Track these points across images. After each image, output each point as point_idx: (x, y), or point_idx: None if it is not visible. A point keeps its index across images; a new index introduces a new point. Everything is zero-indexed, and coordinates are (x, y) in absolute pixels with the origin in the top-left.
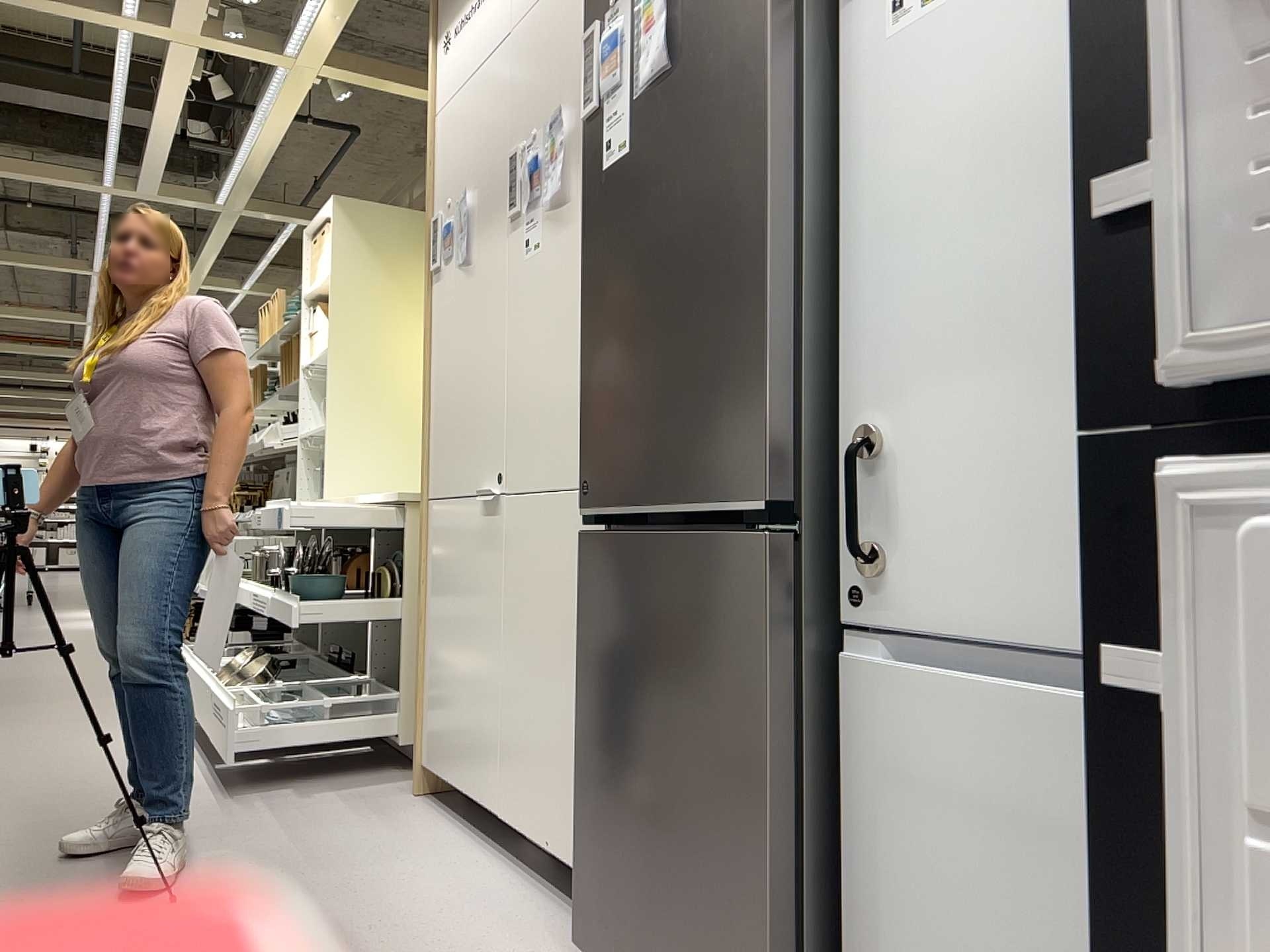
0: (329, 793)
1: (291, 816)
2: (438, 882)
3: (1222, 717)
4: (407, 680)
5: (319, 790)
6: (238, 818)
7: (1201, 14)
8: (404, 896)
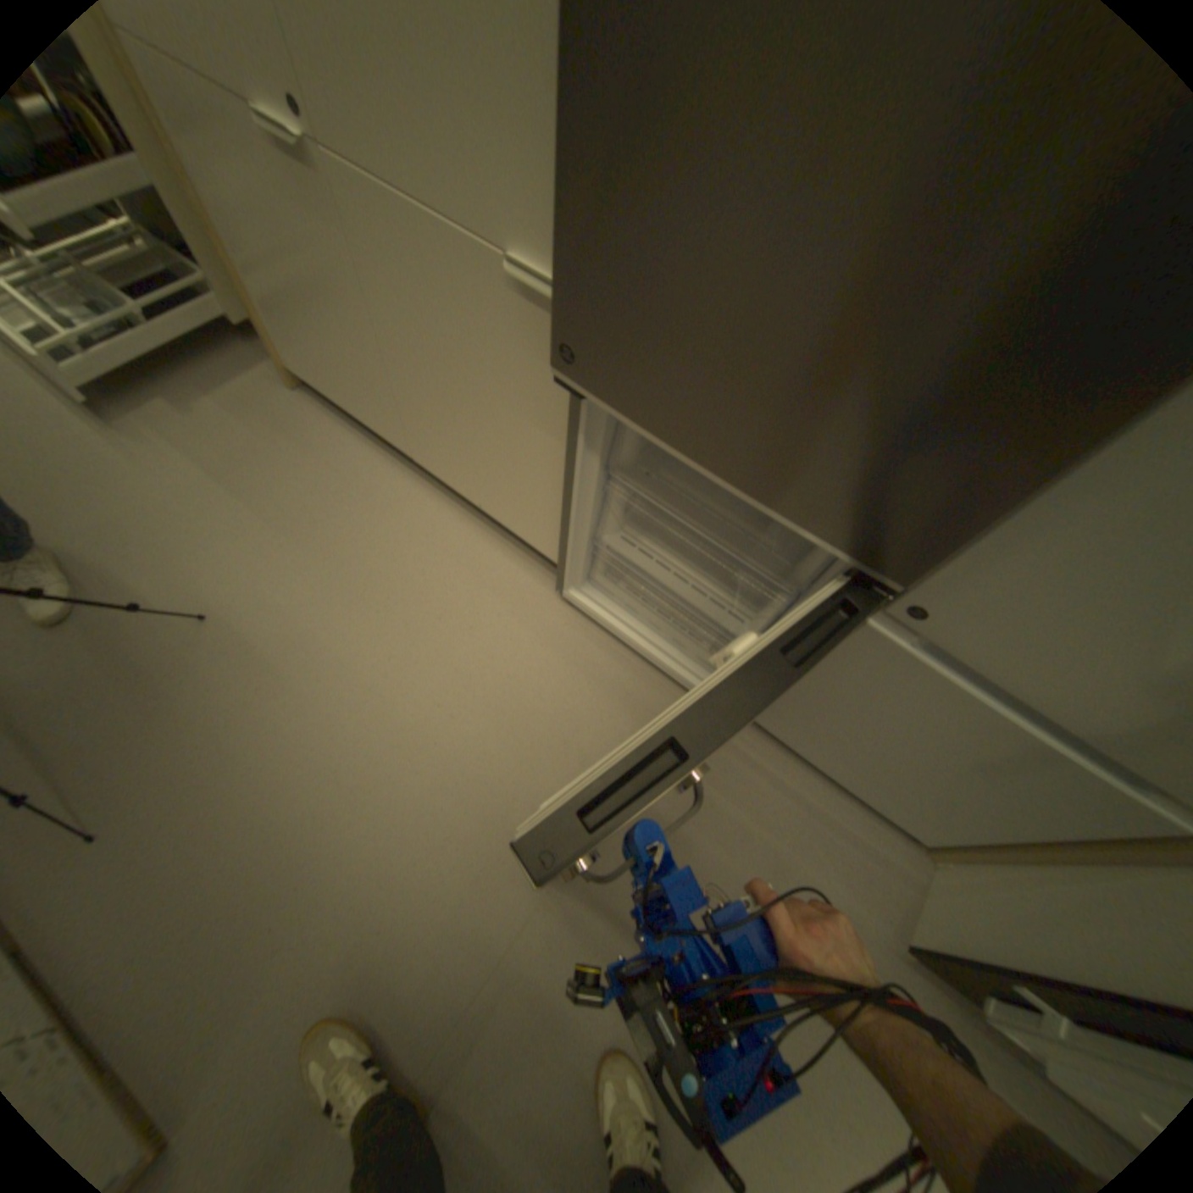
0: (203, 398)
1: (197, 448)
2: (394, 526)
3: None
4: (206, 260)
5: (189, 395)
6: (147, 464)
7: None
8: (380, 553)
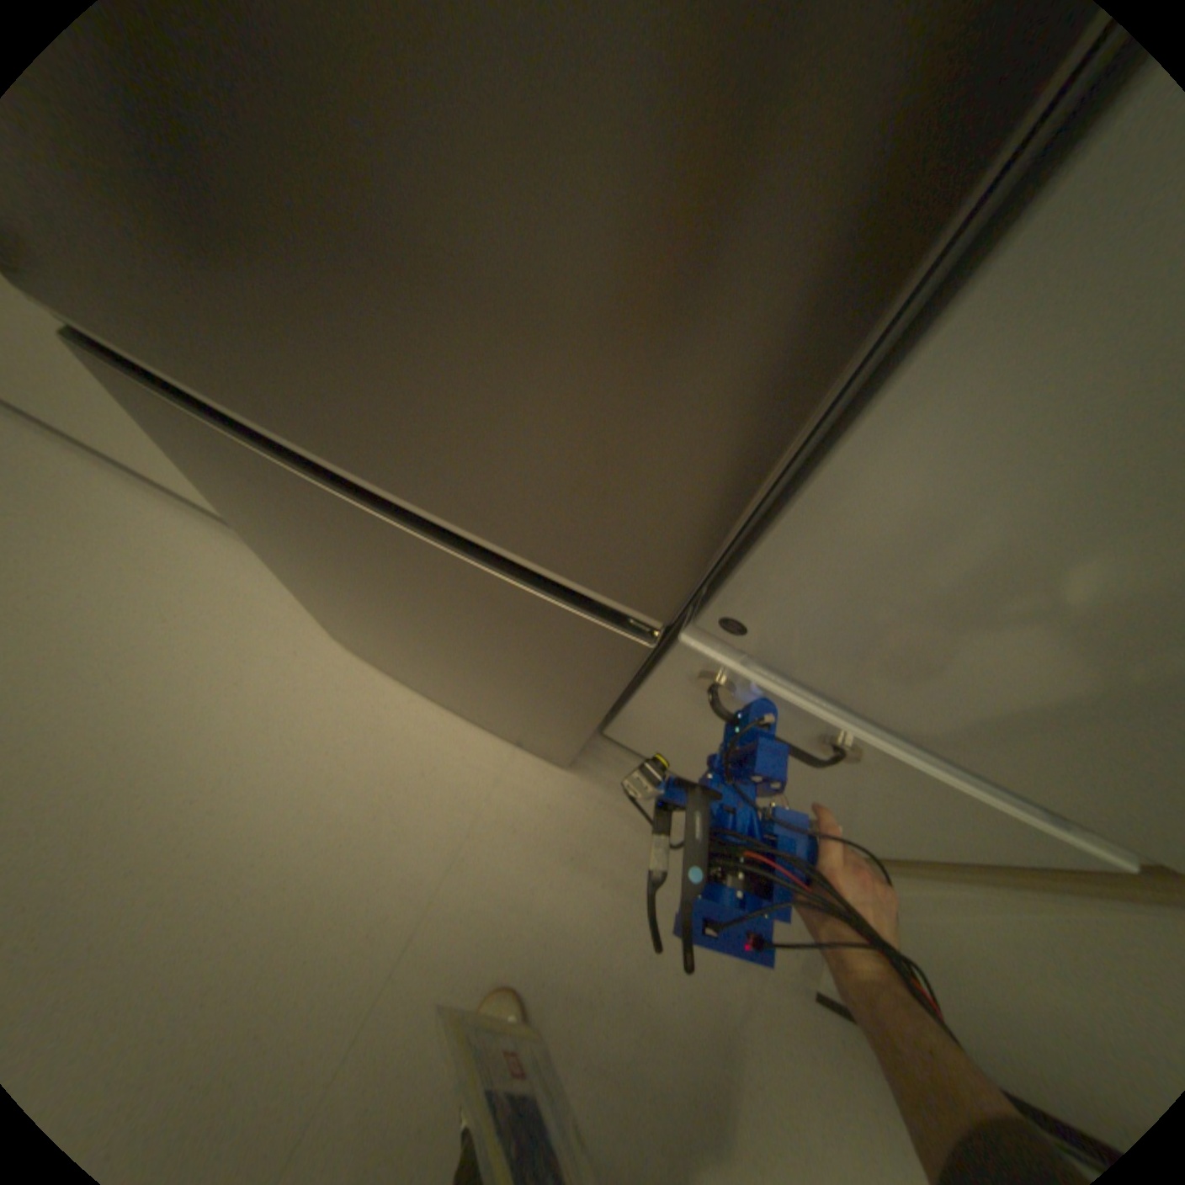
0: None
1: None
2: (116, 559)
3: None
4: None
5: None
6: None
7: None
8: (96, 599)
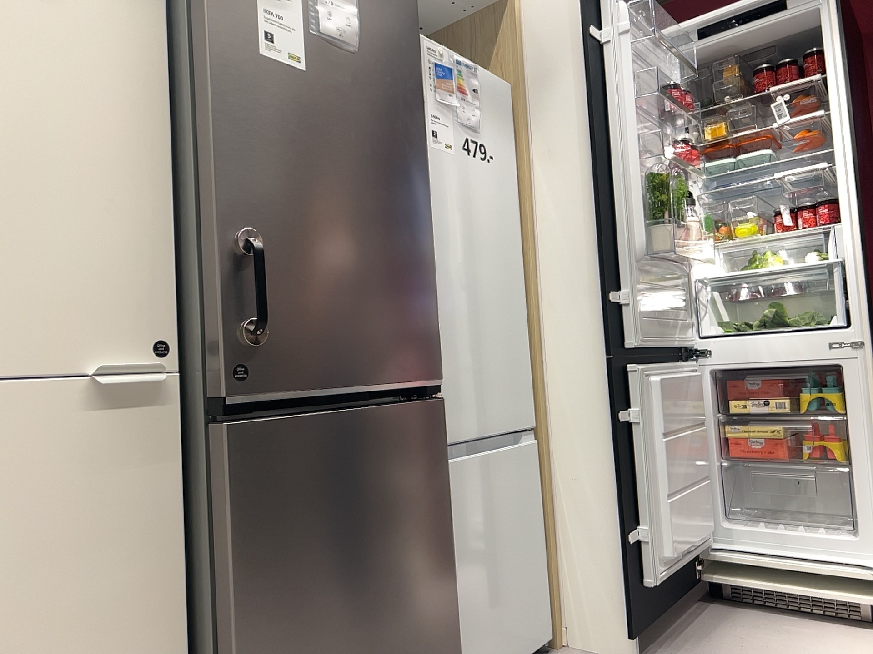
0: None
1: None
2: None
3: (644, 415)
4: None
5: None
6: None
7: (632, 265)
8: None
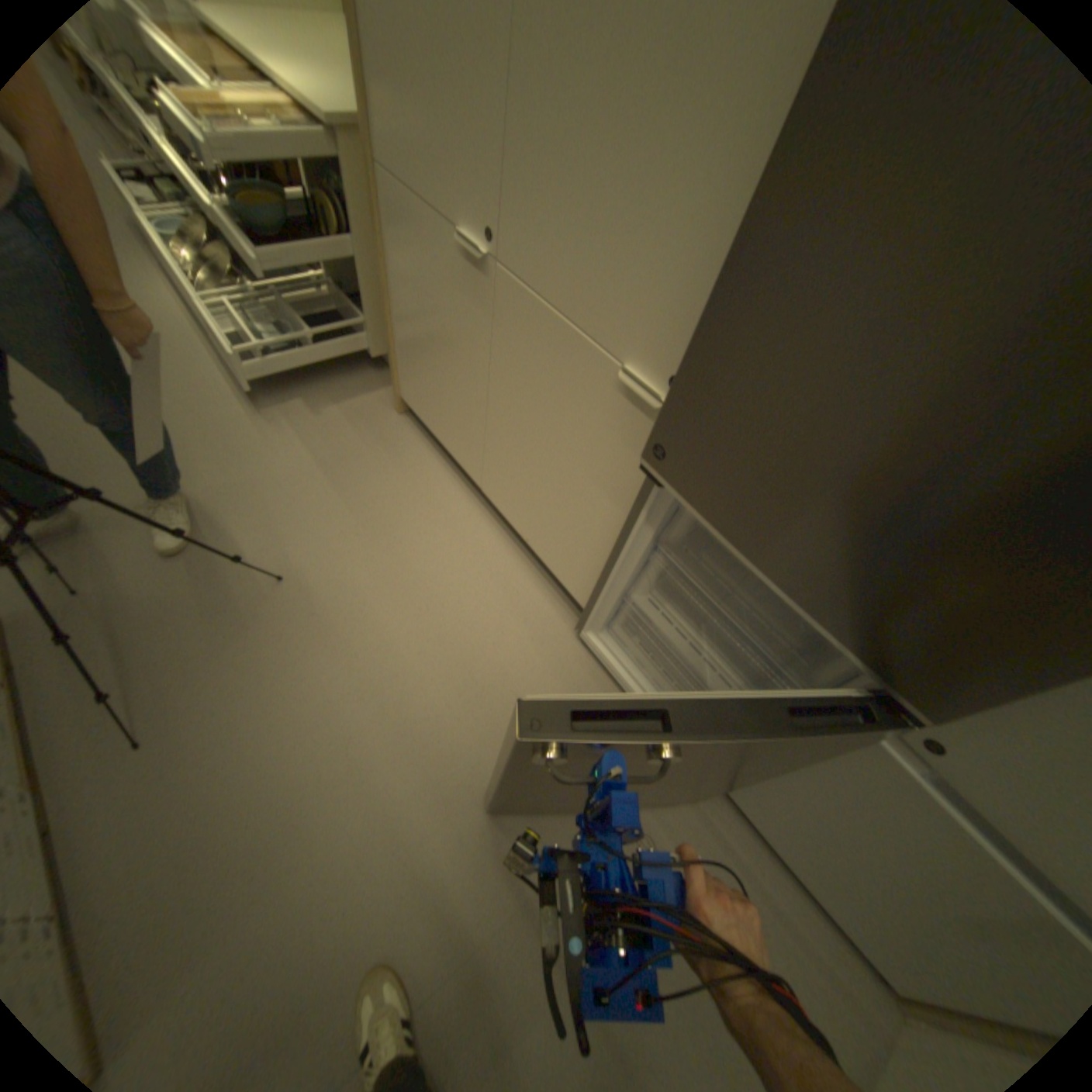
0: (332, 405)
1: (316, 442)
2: (450, 539)
3: None
4: (370, 309)
5: (323, 400)
6: (277, 445)
7: None
8: (434, 558)
